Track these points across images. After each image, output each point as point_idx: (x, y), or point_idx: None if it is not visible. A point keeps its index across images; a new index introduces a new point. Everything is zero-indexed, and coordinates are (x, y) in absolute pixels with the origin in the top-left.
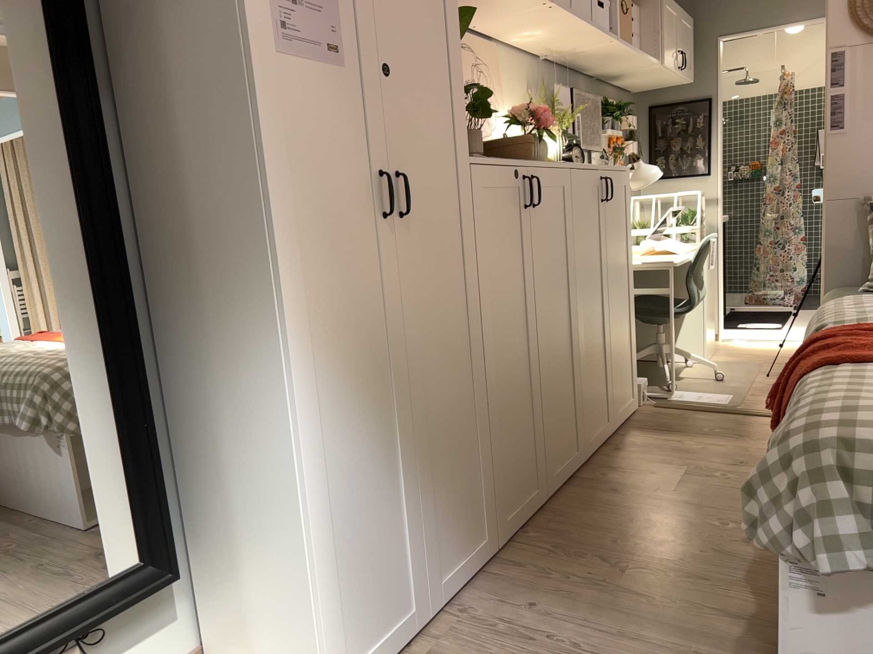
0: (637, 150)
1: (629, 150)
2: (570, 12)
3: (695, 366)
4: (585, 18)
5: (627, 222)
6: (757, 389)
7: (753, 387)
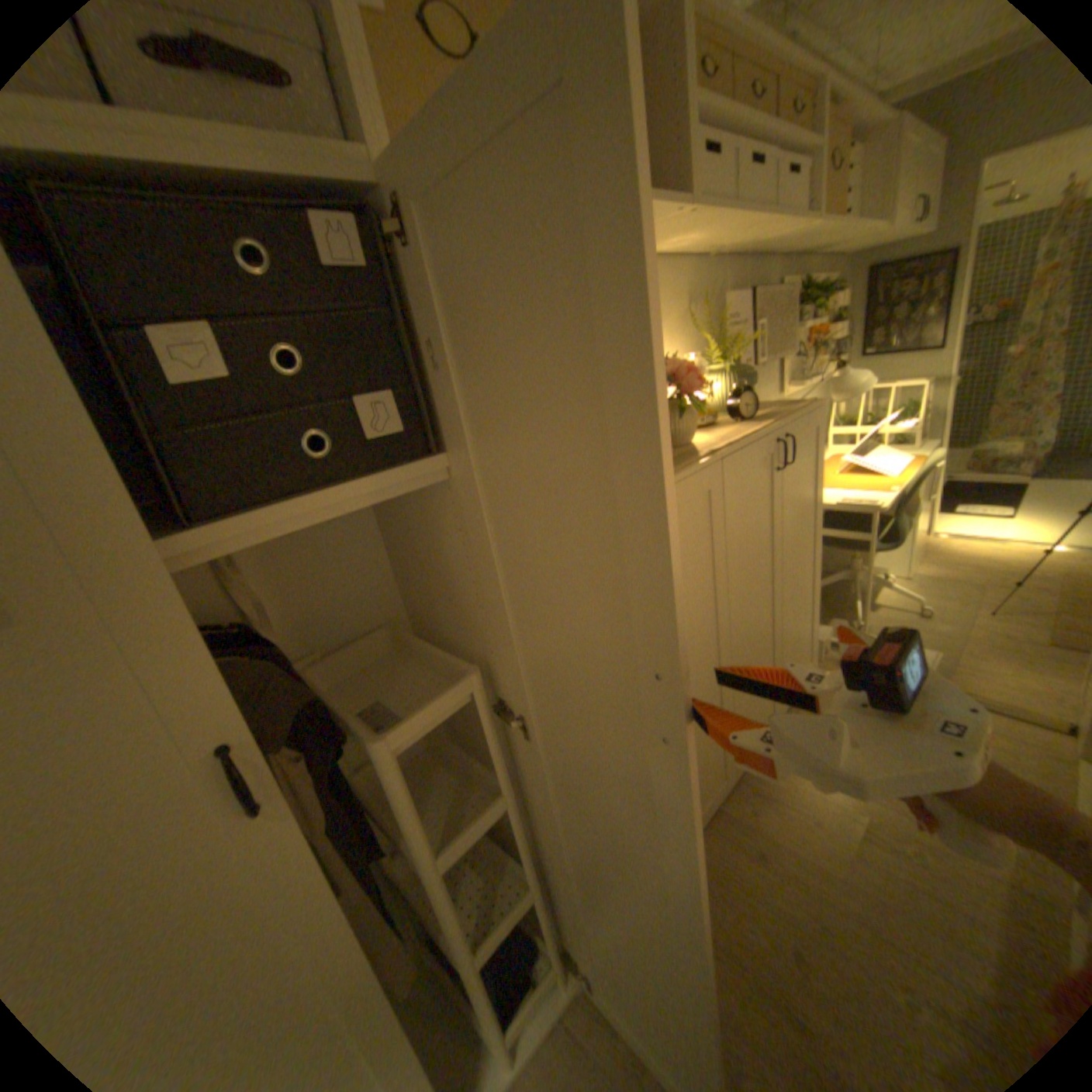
0: (851, 330)
1: (840, 337)
2: (738, 207)
3: (898, 589)
4: (768, 206)
5: (821, 471)
6: (980, 650)
7: (974, 643)
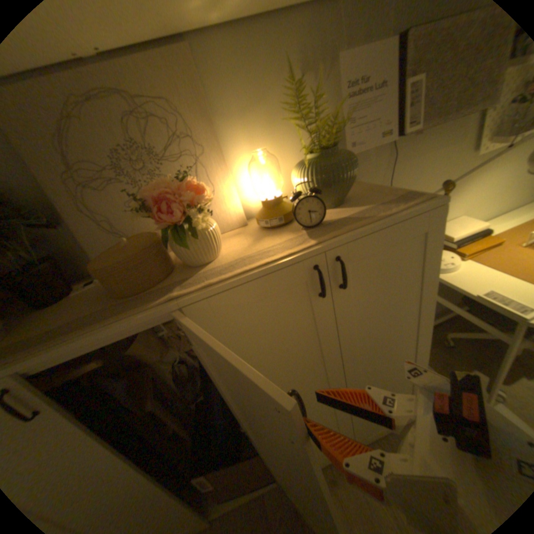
0: None
1: None
2: None
3: None
4: None
5: (435, 276)
6: None
7: None
